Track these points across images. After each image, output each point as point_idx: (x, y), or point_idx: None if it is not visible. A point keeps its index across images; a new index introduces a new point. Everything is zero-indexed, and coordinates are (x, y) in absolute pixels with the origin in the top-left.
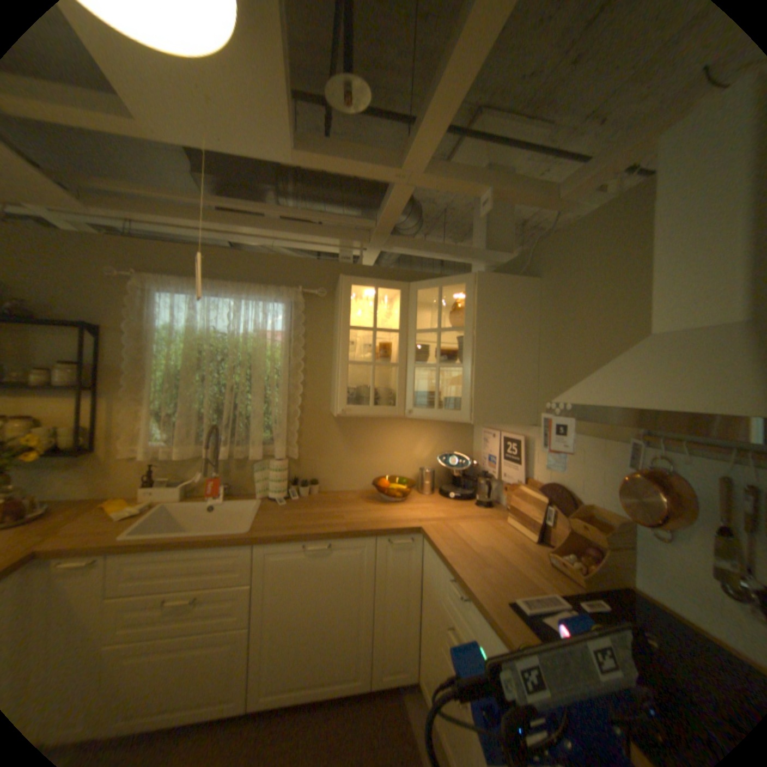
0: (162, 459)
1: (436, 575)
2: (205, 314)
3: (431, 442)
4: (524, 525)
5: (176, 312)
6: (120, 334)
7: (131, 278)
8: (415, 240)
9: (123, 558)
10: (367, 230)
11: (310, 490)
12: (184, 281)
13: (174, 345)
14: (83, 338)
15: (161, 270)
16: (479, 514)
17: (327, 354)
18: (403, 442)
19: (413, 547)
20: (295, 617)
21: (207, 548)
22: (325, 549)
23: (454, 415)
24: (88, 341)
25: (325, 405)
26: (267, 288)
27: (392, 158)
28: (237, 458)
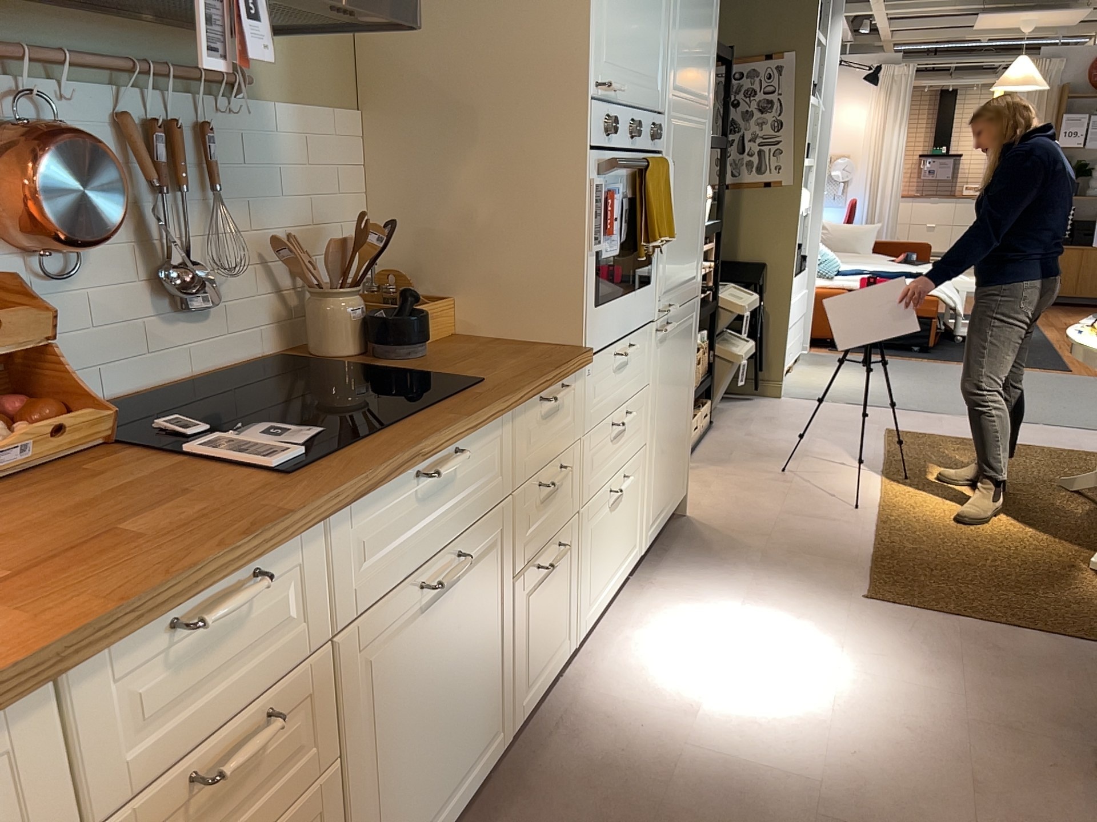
0: None
1: None
2: None
3: None
4: None
5: None
6: None
7: None
8: None
9: None
10: None
11: None
12: None
13: None
14: None
15: None
16: None
17: None
18: None
19: None
20: None
21: None
22: None
23: None
24: None
25: None
26: None
27: None
28: None
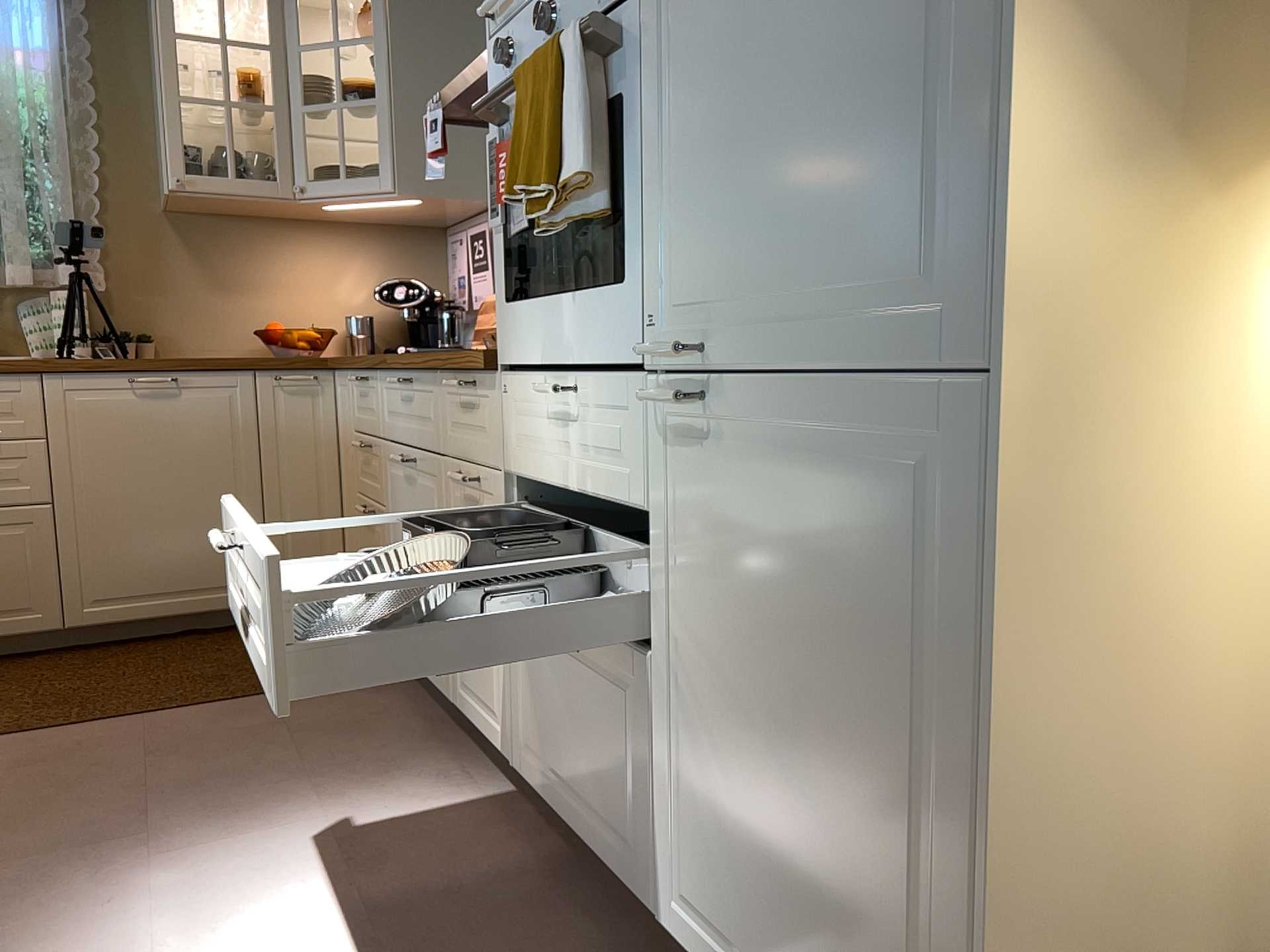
0: None
1: (346, 405)
2: None
3: (365, 273)
4: None
5: None
6: None
7: None
8: None
9: None
10: None
11: (136, 349)
12: None
13: None
14: None
15: None
16: None
17: (141, 99)
18: (313, 271)
19: (317, 389)
20: (128, 487)
21: None
22: (165, 380)
23: (369, 183)
24: None
25: (149, 198)
26: None
27: None
28: None
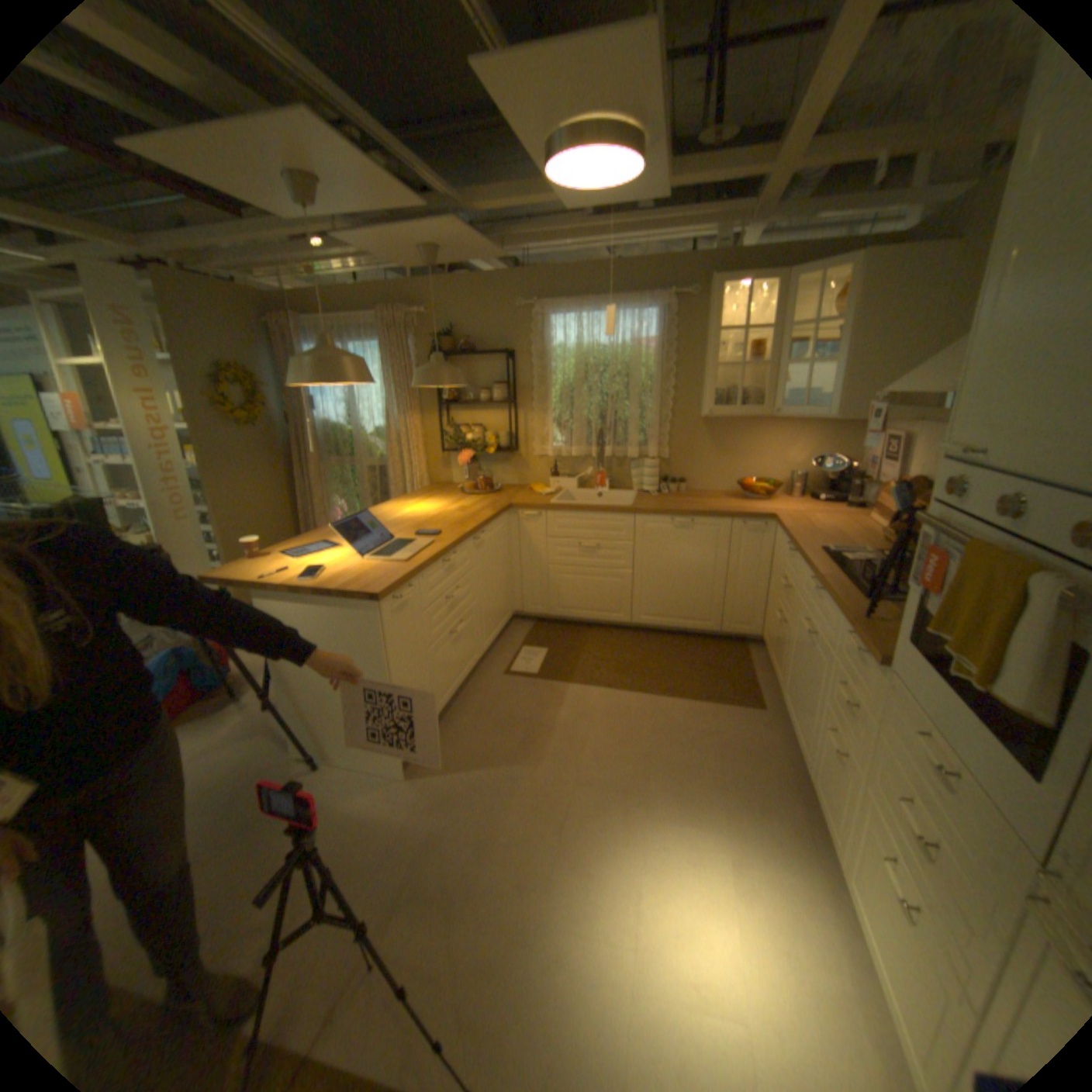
0: (563, 456)
1: (781, 548)
2: (588, 329)
3: (808, 445)
4: (881, 516)
5: (566, 331)
6: (526, 356)
7: (531, 304)
8: (811, 200)
9: (554, 514)
10: (748, 204)
11: (677, 487)
12: (570, 301)
13: (566, 361)
14: (507, 362)
15: (551, 293)
16: (843, 511)
17: (697, 356)
18: (776, 445)
19: (766, 530)
20: (664, 568)
21: (603, 513)
22: (687, 522)
23: (821, 412)
24: (506, 364)
25: (693, 409)
26: (641, 295)
27: (765, 153)
28: (616, 457)
